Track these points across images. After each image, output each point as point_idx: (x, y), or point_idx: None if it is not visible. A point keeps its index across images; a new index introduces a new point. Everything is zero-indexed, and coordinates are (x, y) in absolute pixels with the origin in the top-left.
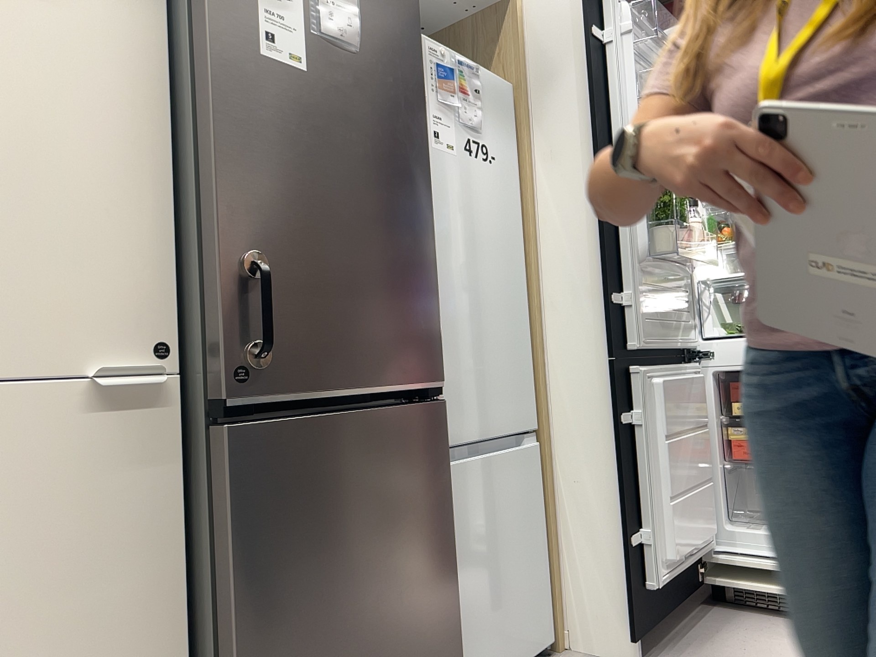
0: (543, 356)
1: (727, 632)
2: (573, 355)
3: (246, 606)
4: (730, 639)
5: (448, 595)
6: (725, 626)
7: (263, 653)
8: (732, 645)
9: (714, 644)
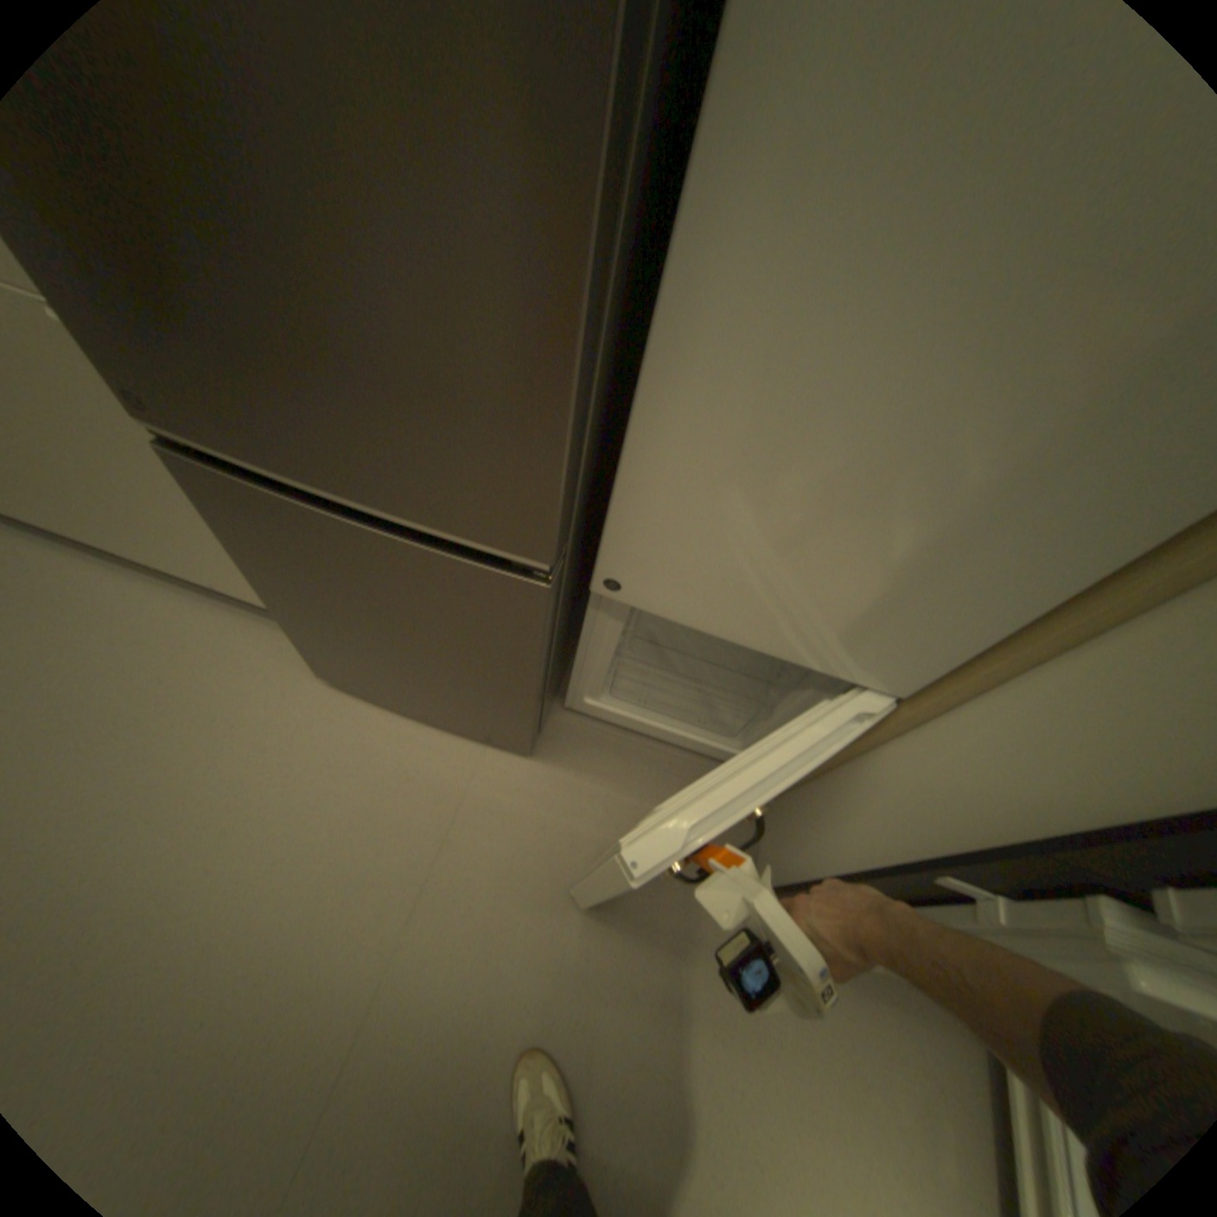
0: (1049, 645)
1: (894, 1019)
2: (1079, 719)
3: (256, 575)
4: (875, 1023)
5: (520, 698)
6: (913, 1015)
7: (286, 605)
8: (855, 1027)
9: (848, 999)
